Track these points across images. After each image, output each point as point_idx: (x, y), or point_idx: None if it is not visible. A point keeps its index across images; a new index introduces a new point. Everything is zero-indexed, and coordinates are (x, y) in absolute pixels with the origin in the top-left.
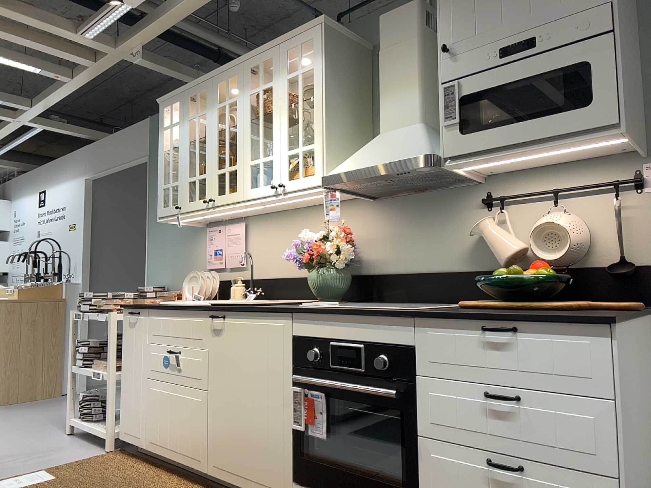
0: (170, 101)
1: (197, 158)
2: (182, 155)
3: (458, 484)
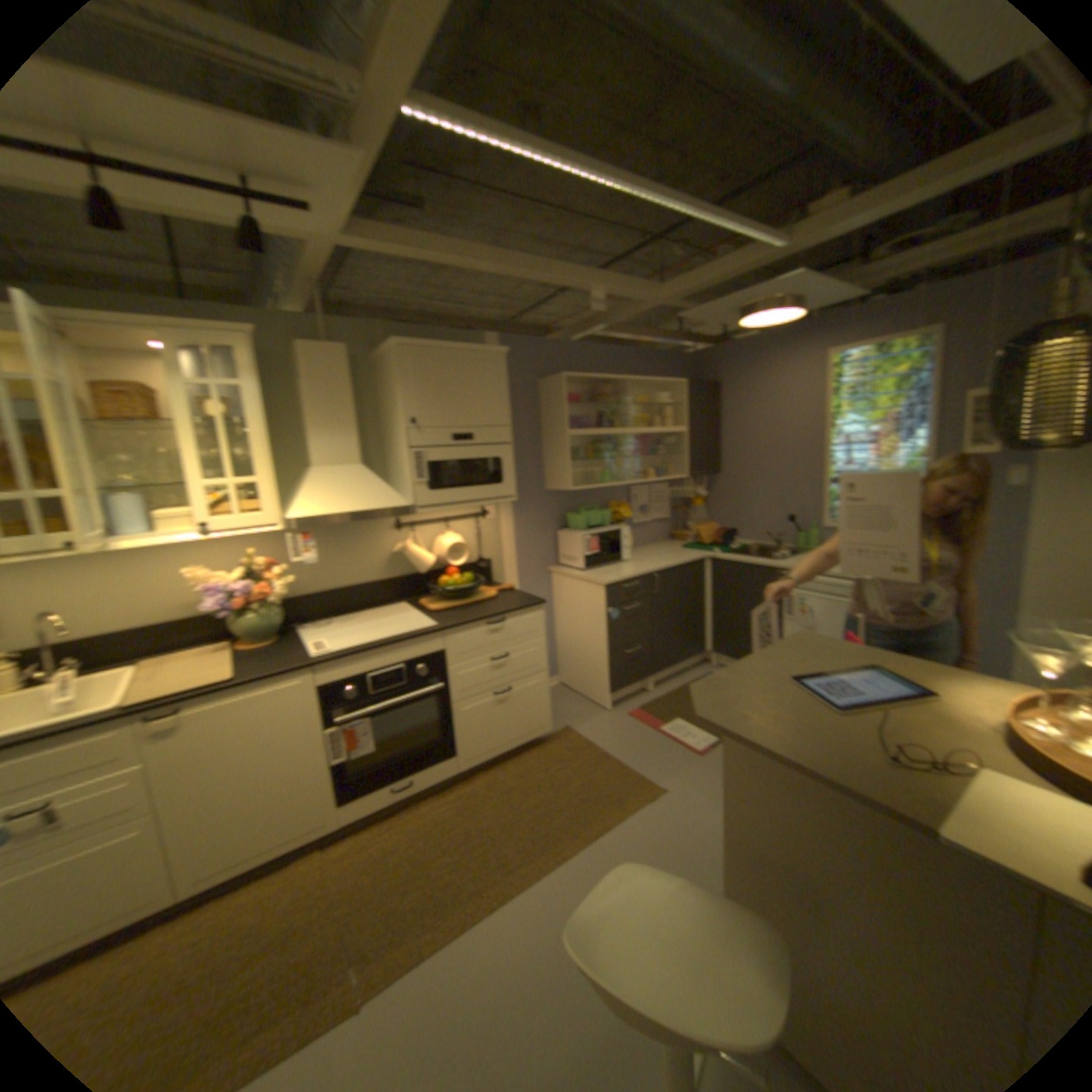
0: None
1: None
2: None
3: (477, 716)
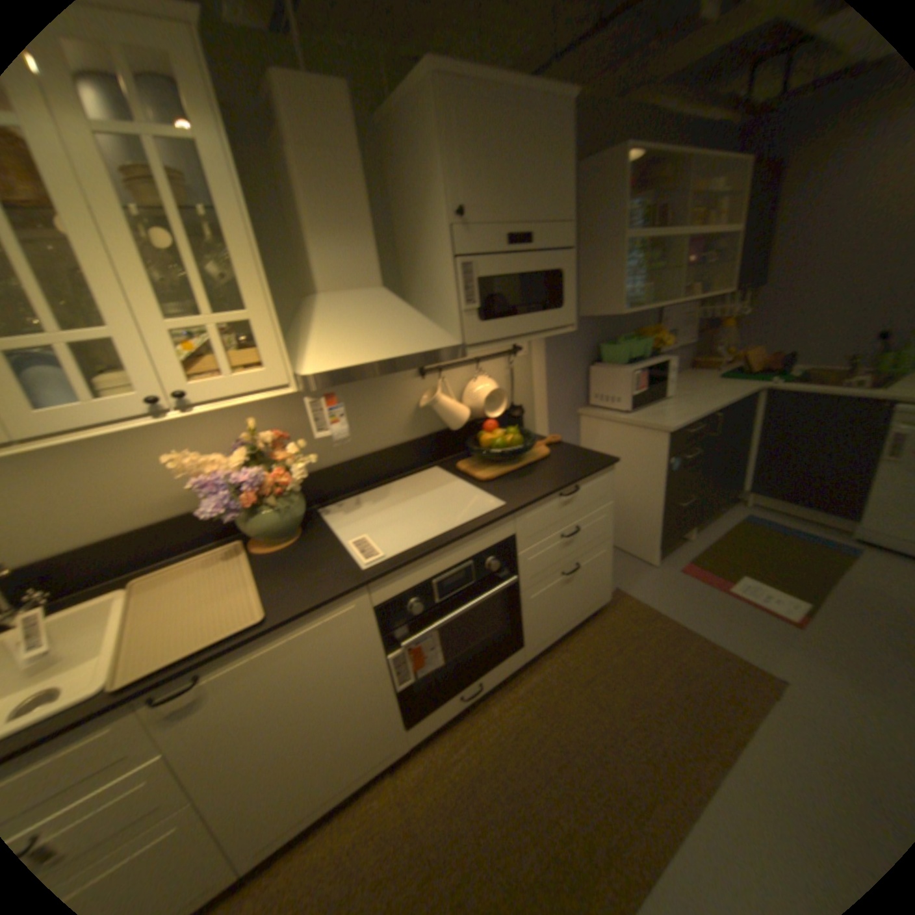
0: None
1: None
2: None
3: (547, 600)
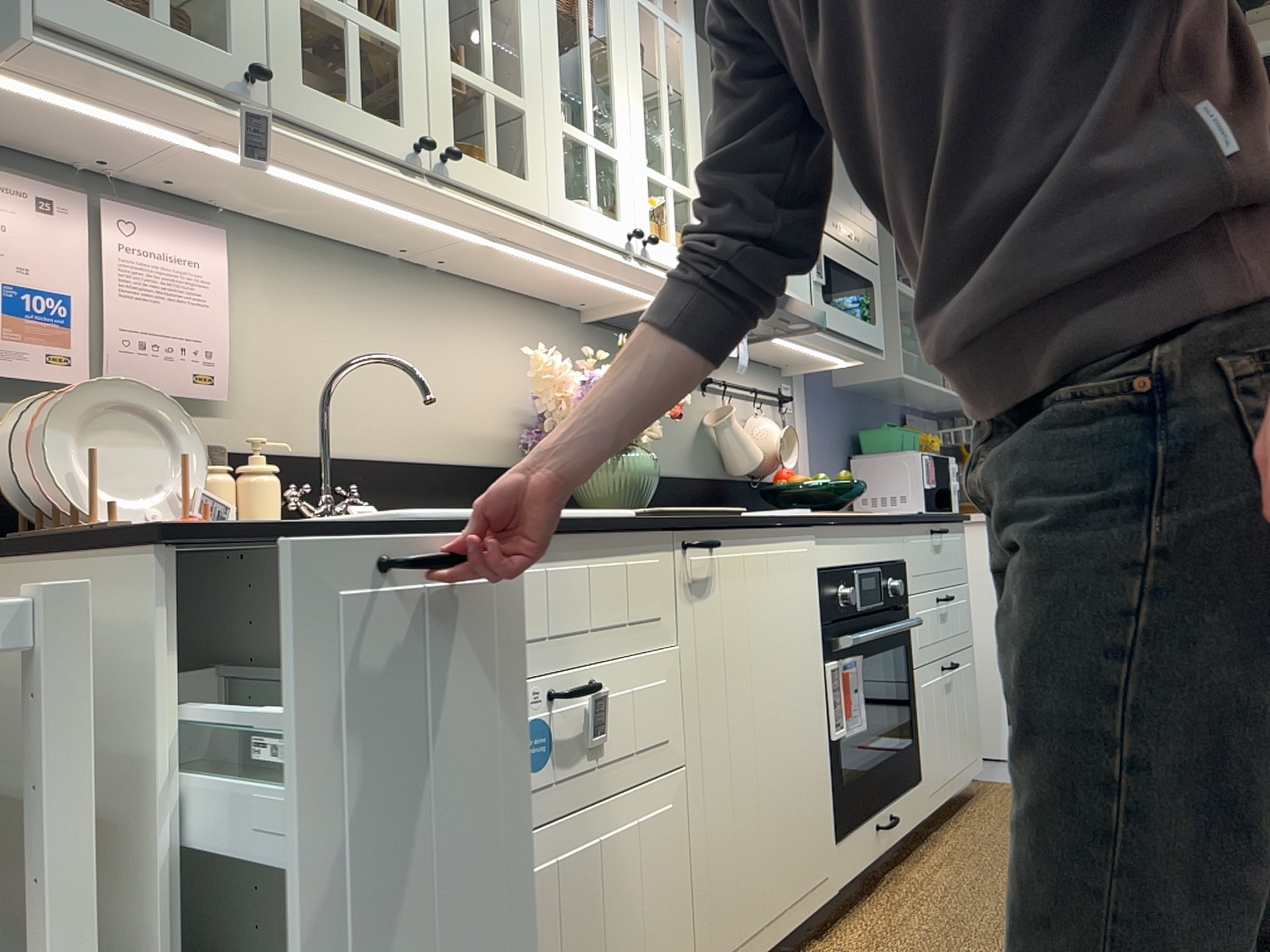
0: None
1: None
2: None
3: (935, 705)
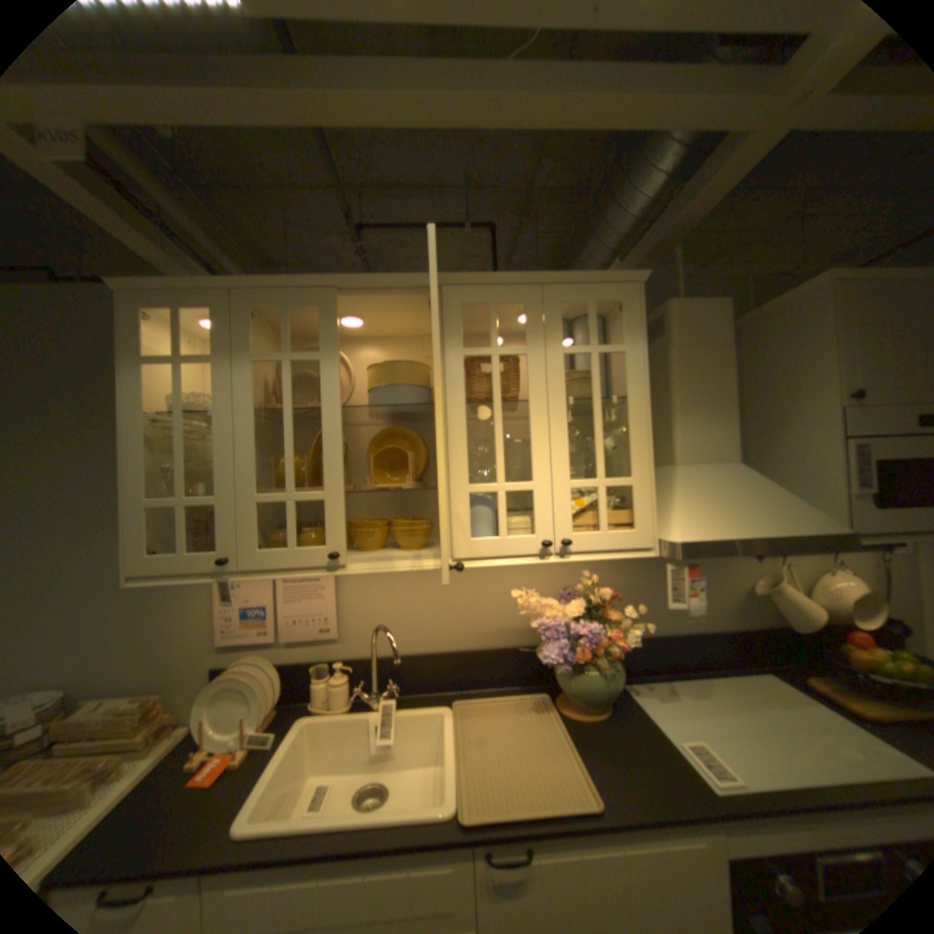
0: (170, 296)
1: (290, 452)
2: (226, 437)
3: None
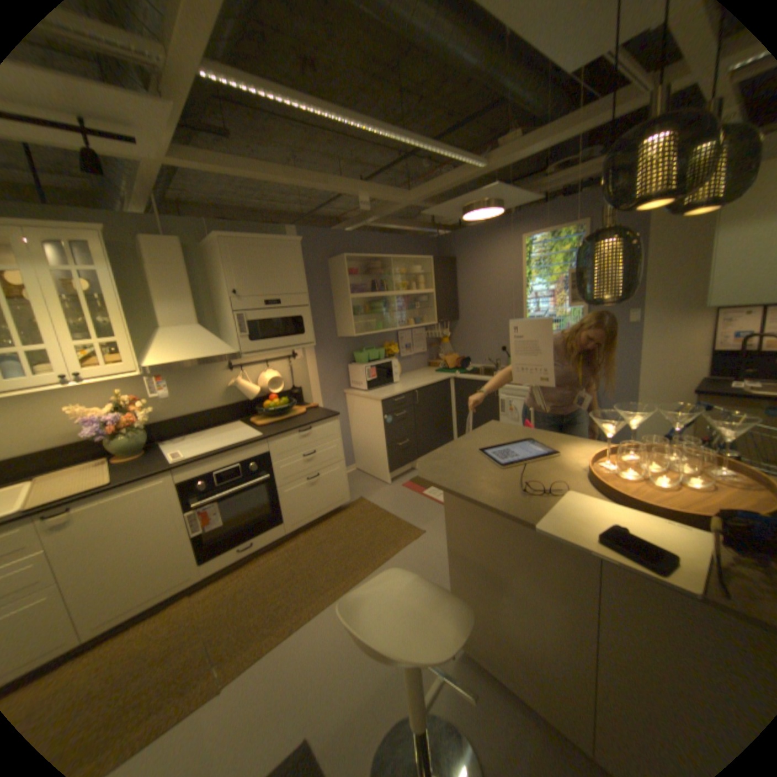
0: None
1: None
2: None
3: (297, 494)
